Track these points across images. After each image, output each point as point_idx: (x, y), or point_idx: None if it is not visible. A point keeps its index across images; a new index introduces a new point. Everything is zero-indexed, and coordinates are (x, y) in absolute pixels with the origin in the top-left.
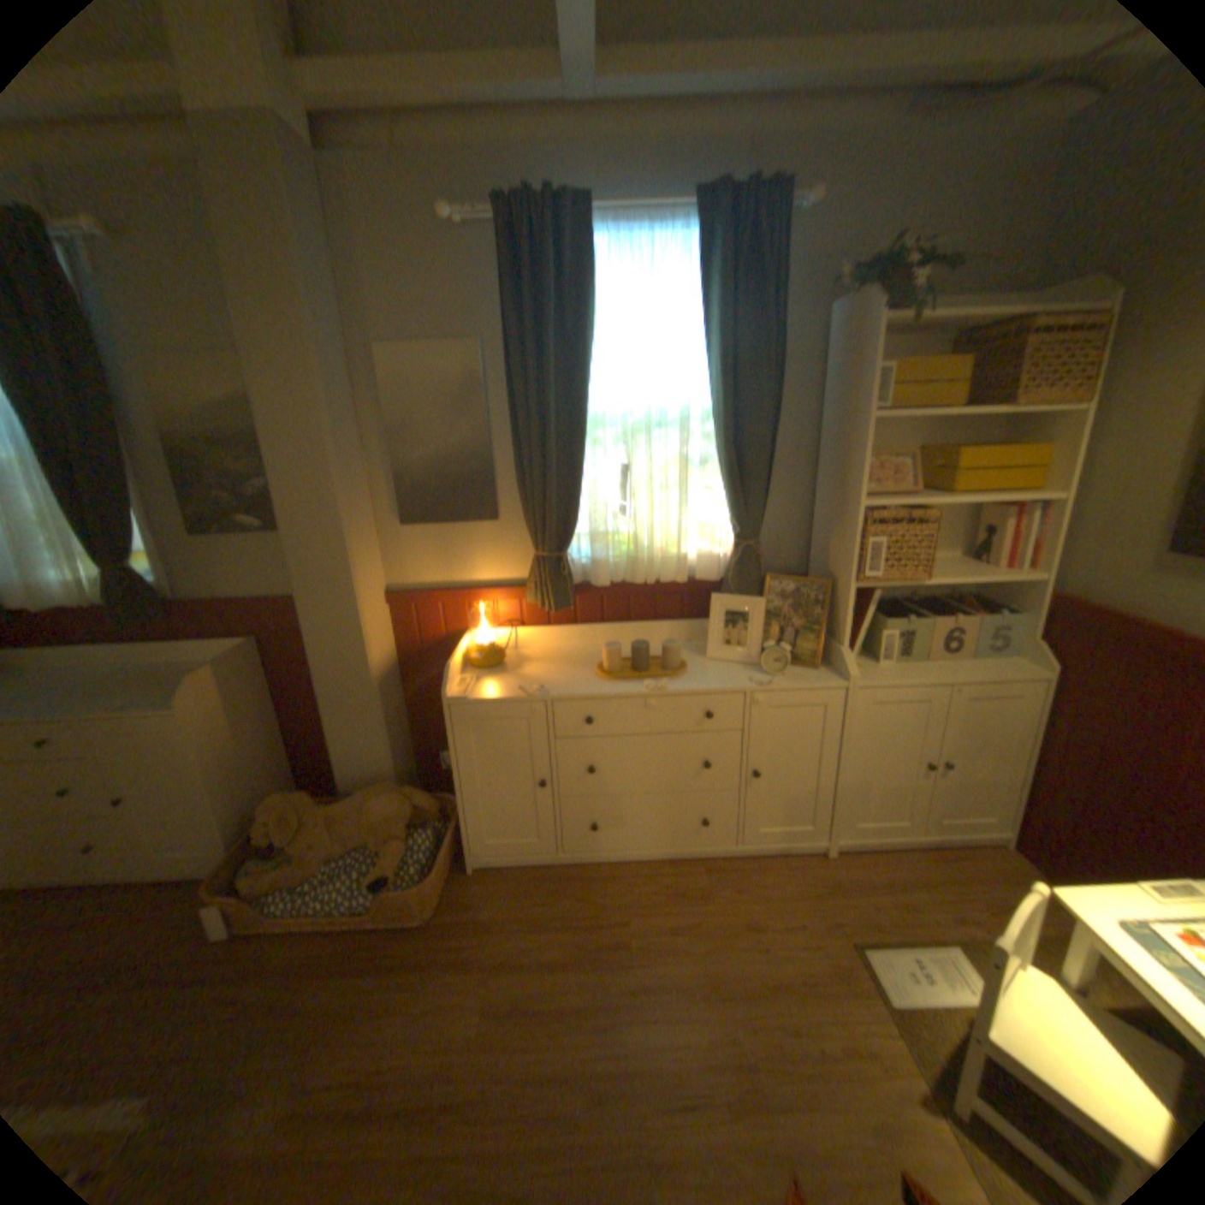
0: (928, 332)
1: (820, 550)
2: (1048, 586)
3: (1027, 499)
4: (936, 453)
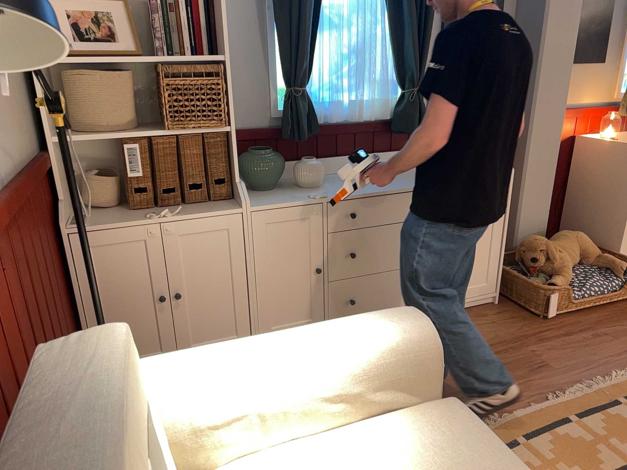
0: None
1: None
2: None
3: None
4: None
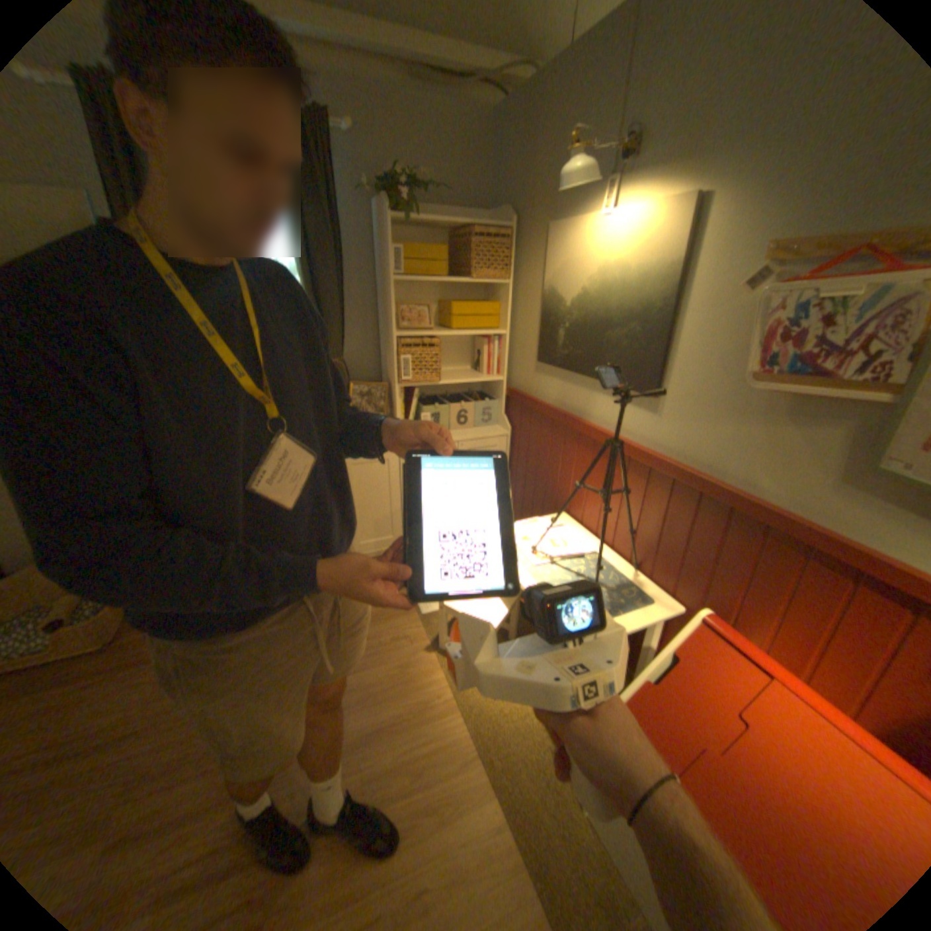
0: (430, 229)
1: (384, 366)
2: (503, 385)
3: (485, 334)
4: (444, 306)
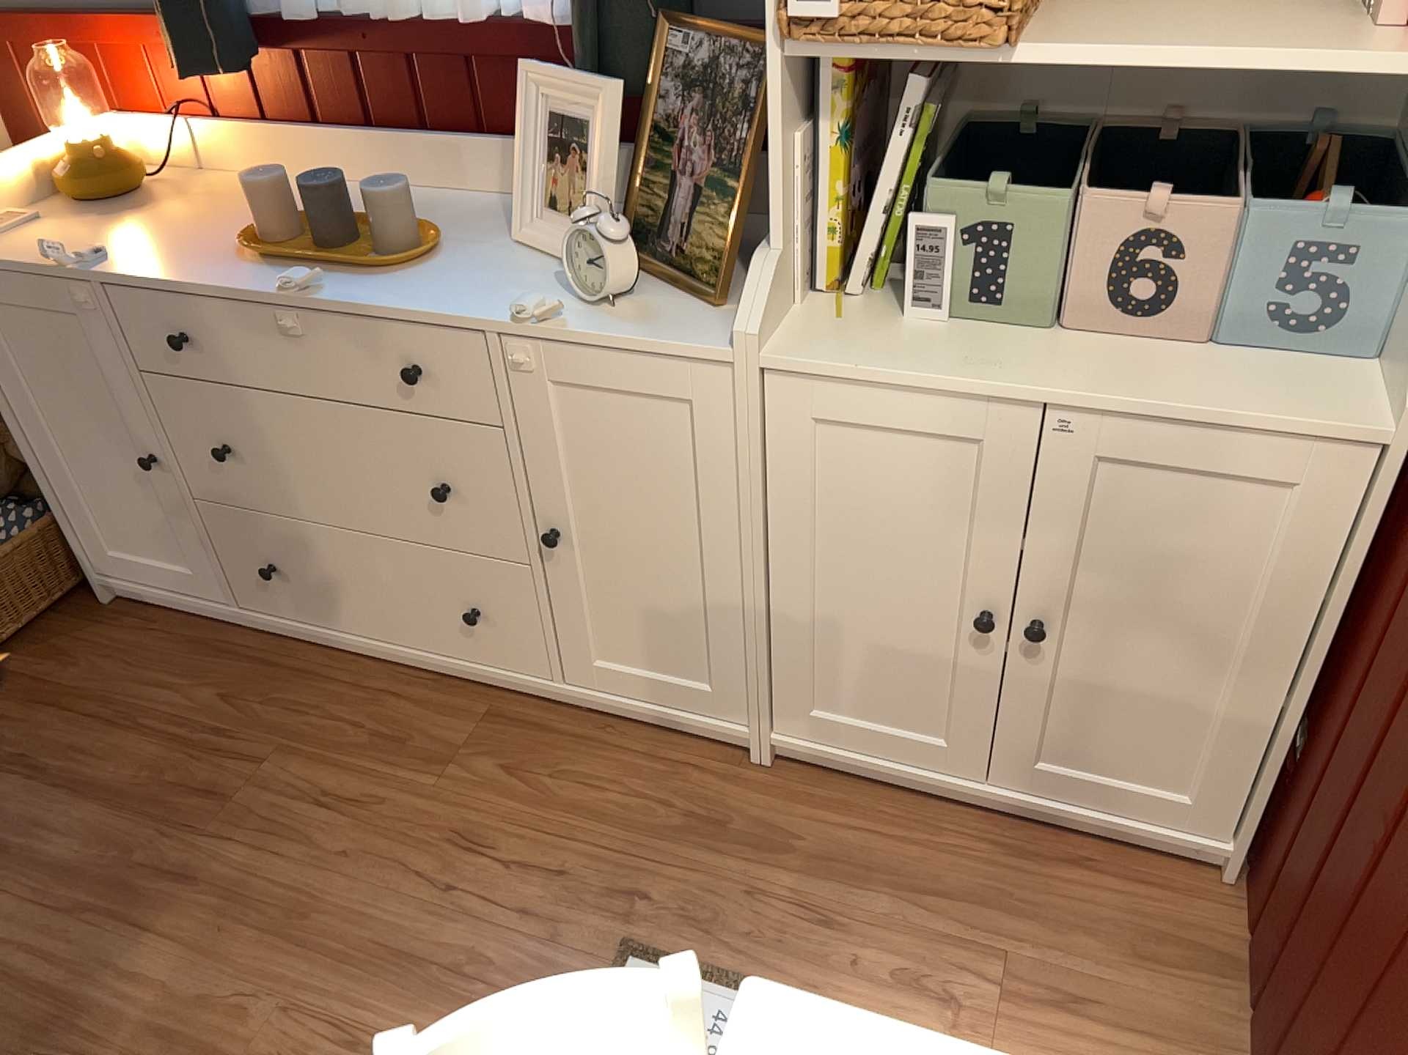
0: None
1: None
2: None
3: None
4: None
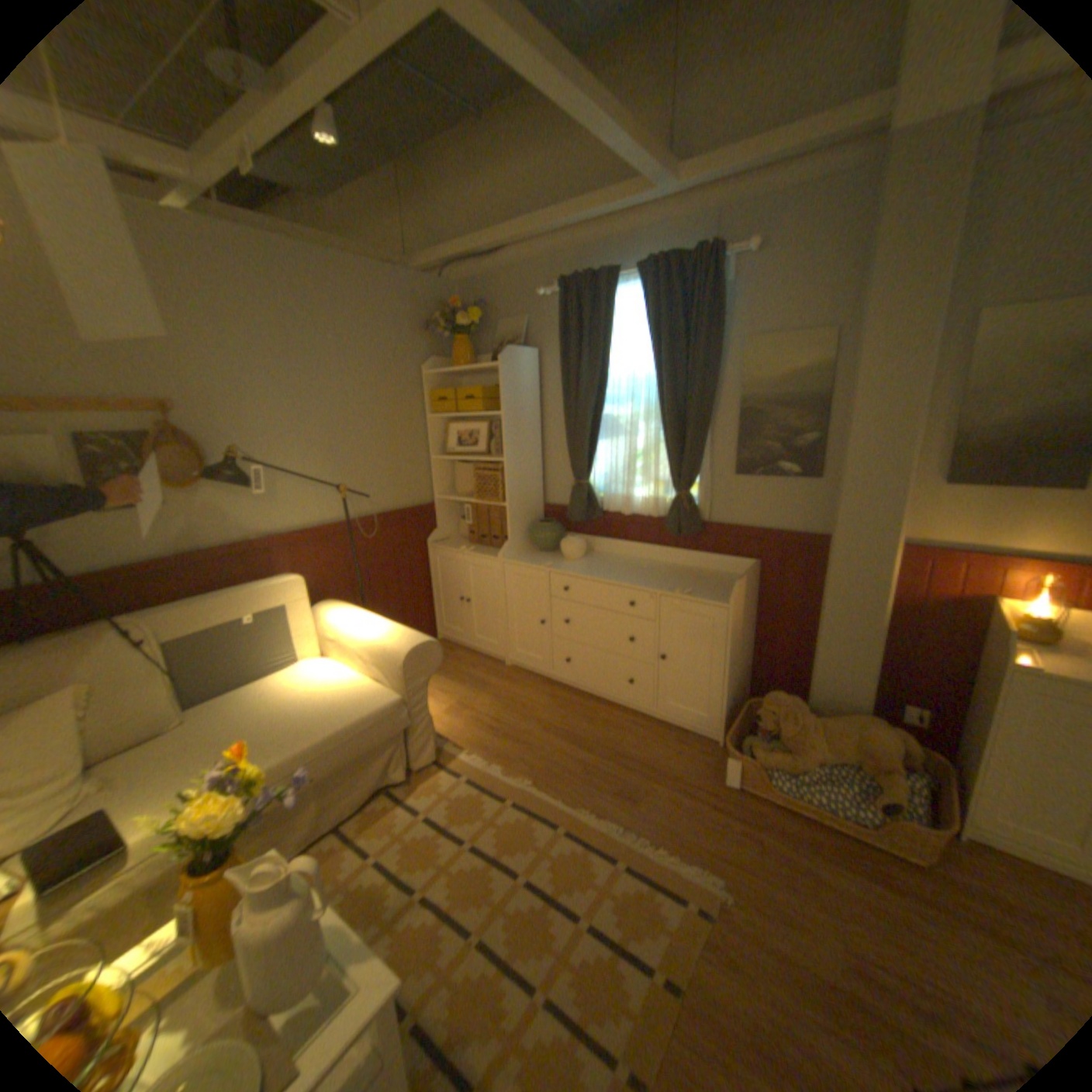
0: None
1: None
2: None
3: None
4: None
